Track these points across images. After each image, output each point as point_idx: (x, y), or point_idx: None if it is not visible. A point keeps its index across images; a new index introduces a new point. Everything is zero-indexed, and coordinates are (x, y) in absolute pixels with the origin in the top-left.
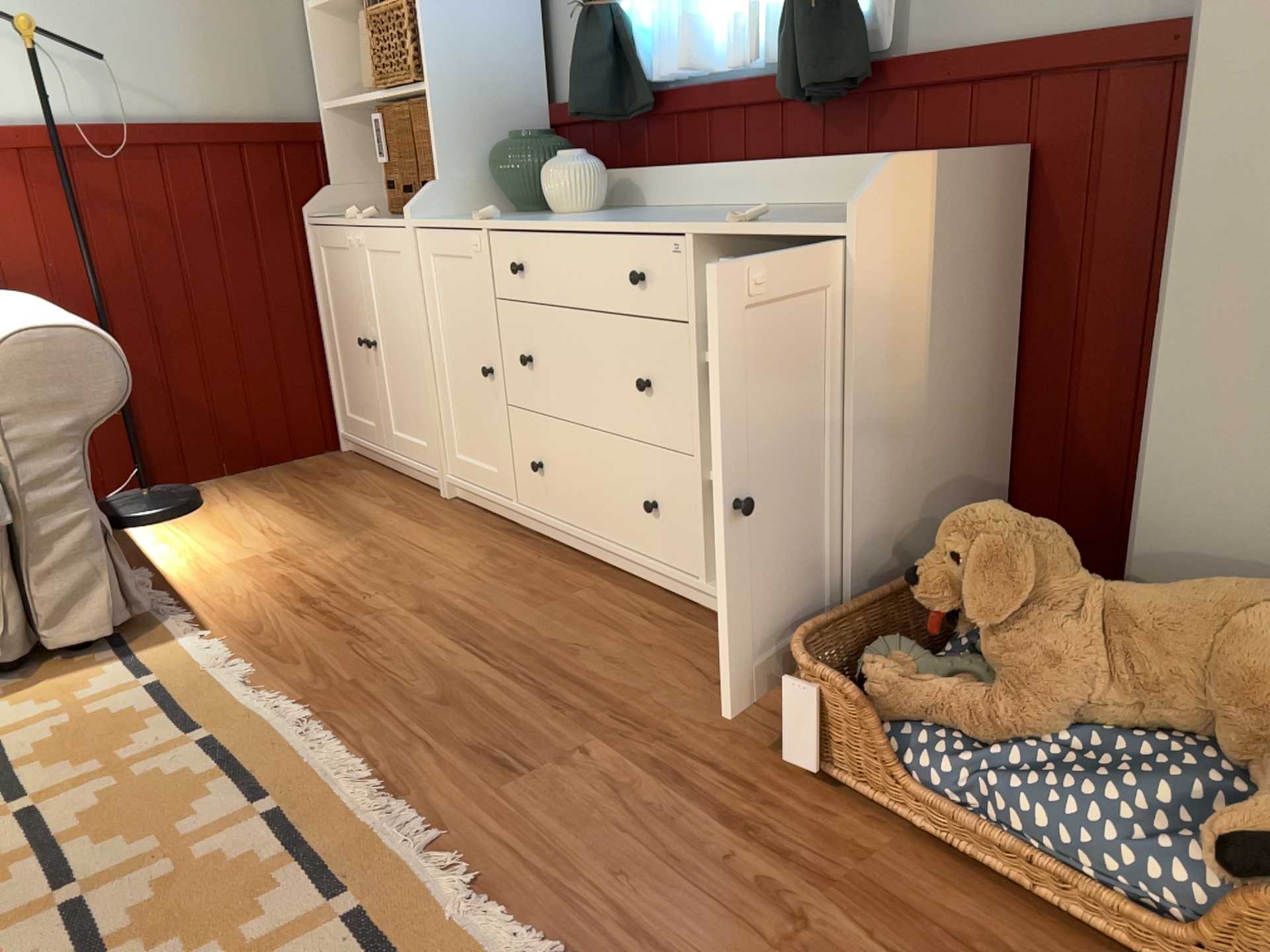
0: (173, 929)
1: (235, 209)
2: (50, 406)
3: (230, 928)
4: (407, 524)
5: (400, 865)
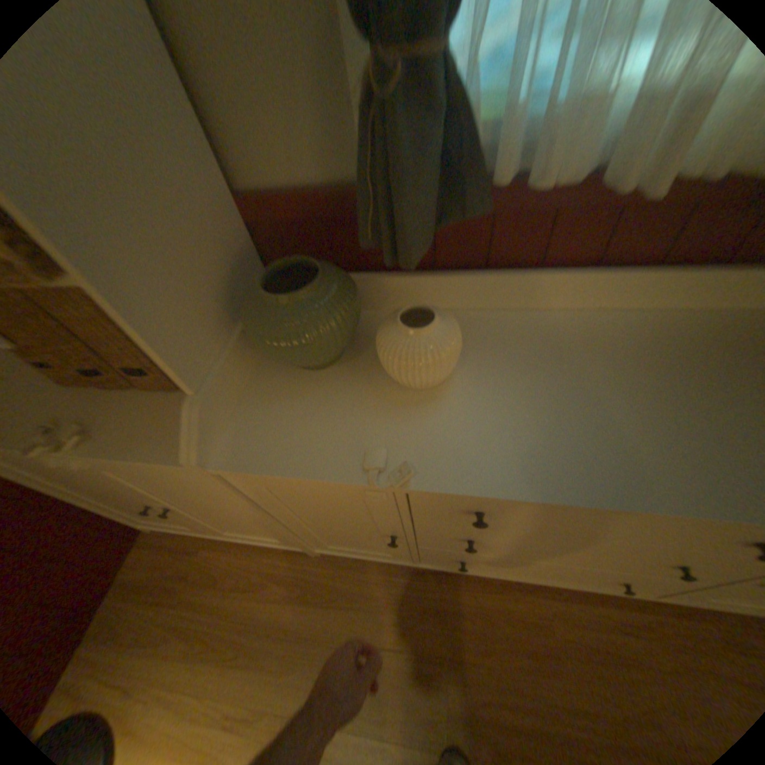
0: None
1: None
2: None
3: None
4: (333, 617)
5: None
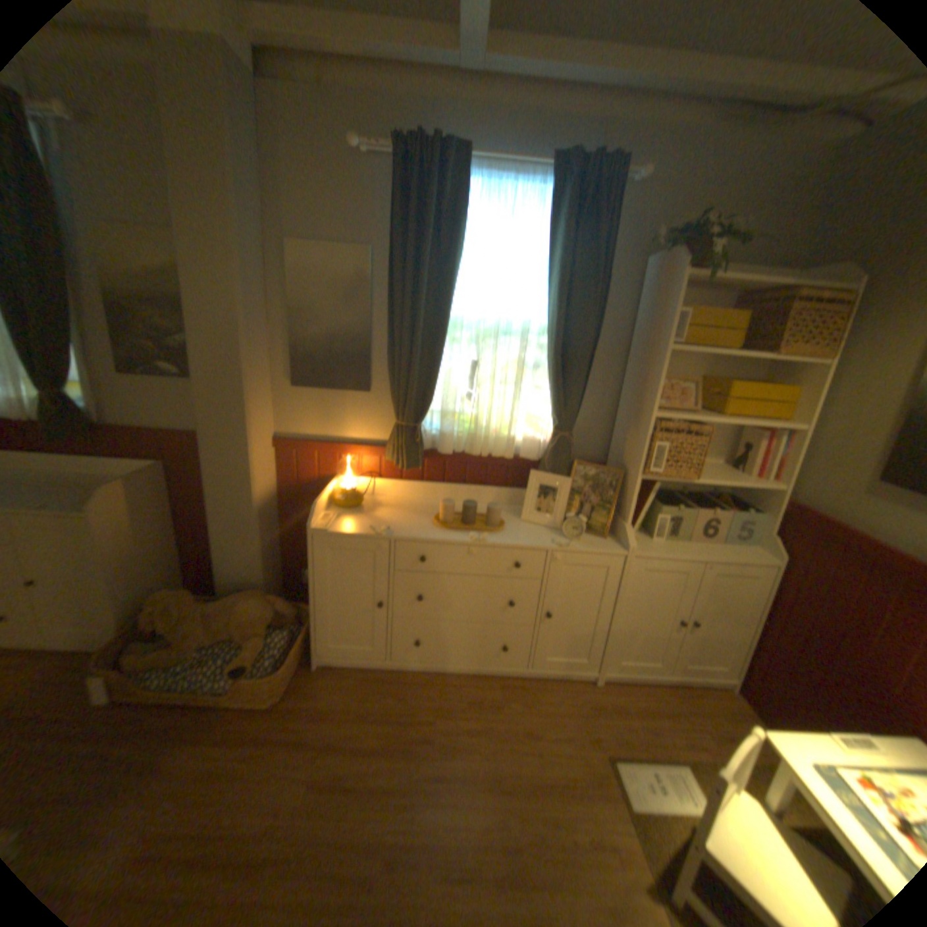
0: None
1: None
2: None
3: None
4: None
5: None
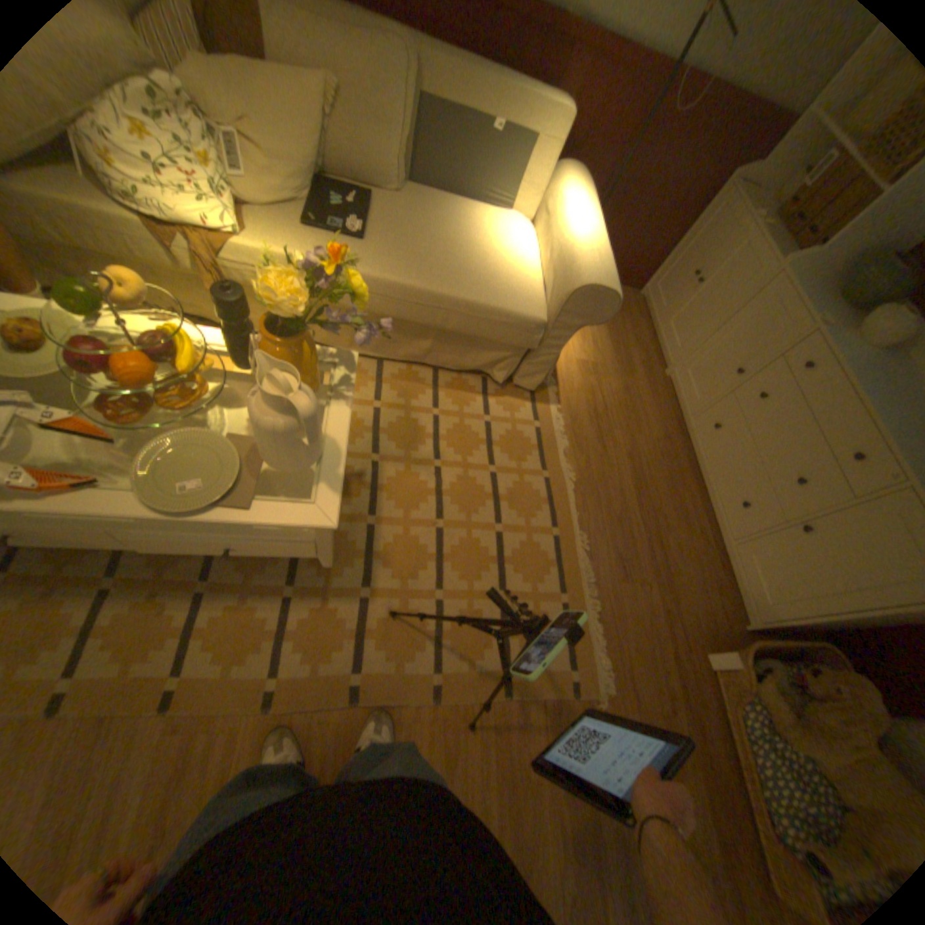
0: (521, 570)
1: (707, 153)
2: (579, 317)
3: (535, 583)
4: (644, 385)
5: (583, 596)
